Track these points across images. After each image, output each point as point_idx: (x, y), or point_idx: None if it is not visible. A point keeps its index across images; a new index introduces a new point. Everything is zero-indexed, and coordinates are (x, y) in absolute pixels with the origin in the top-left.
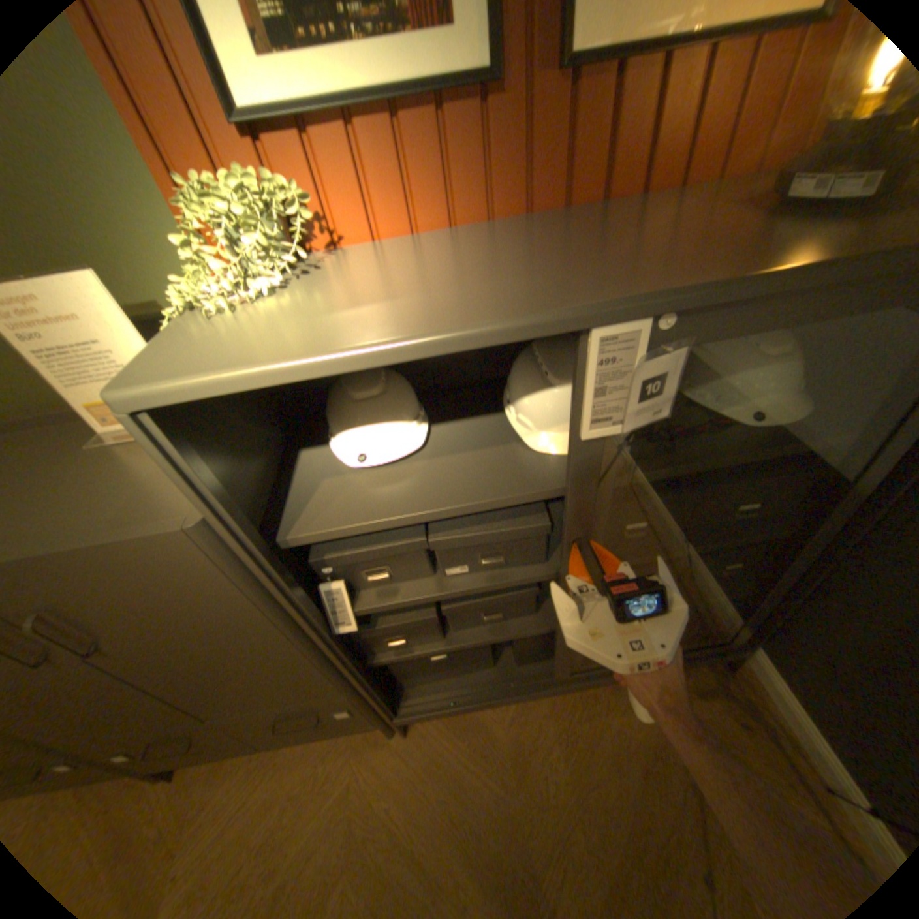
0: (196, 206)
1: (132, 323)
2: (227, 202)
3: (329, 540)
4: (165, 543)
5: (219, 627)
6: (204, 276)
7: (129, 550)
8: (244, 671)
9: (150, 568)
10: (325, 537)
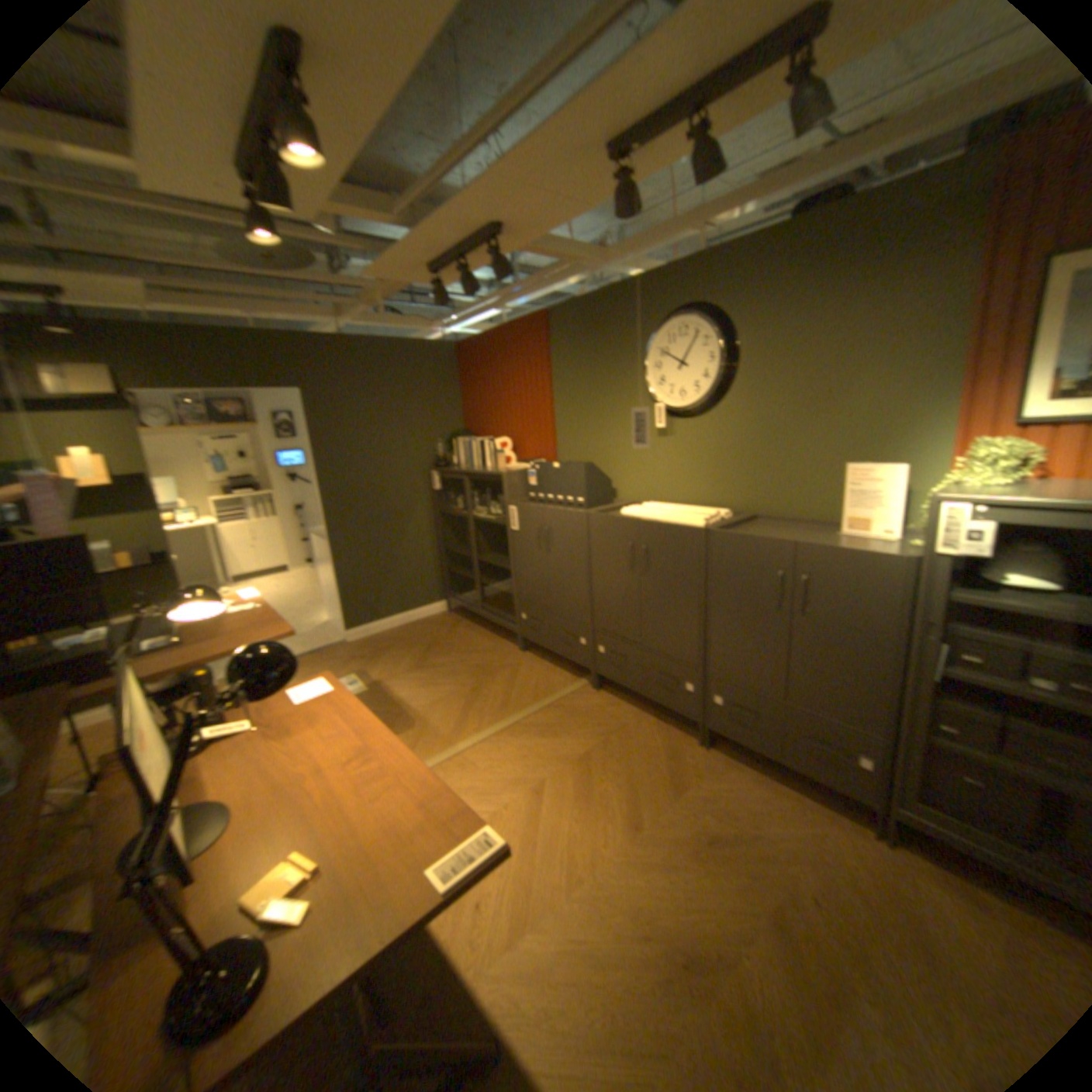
0: (982, 449)
1: (906, 488)
2: (1001, 449)
3: (968, 604)
4: (897, 561)
5: (872, 624)
6: (970, 474)
7: (879, 559)
8: (851, 668)
9: (877, 571)
10: (967, 600)
